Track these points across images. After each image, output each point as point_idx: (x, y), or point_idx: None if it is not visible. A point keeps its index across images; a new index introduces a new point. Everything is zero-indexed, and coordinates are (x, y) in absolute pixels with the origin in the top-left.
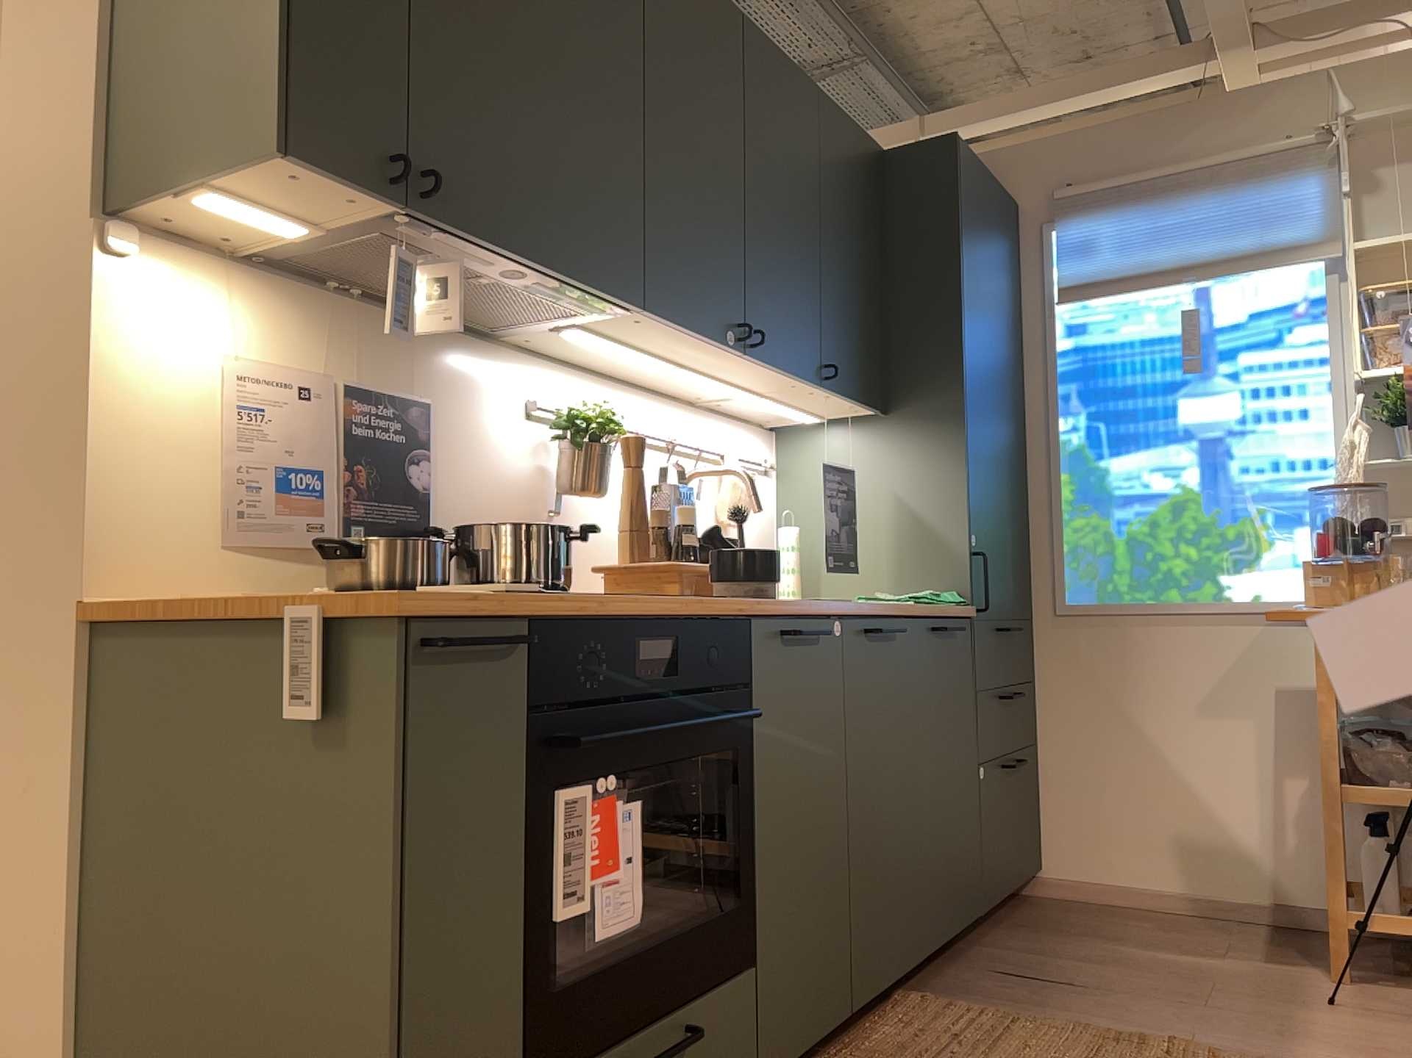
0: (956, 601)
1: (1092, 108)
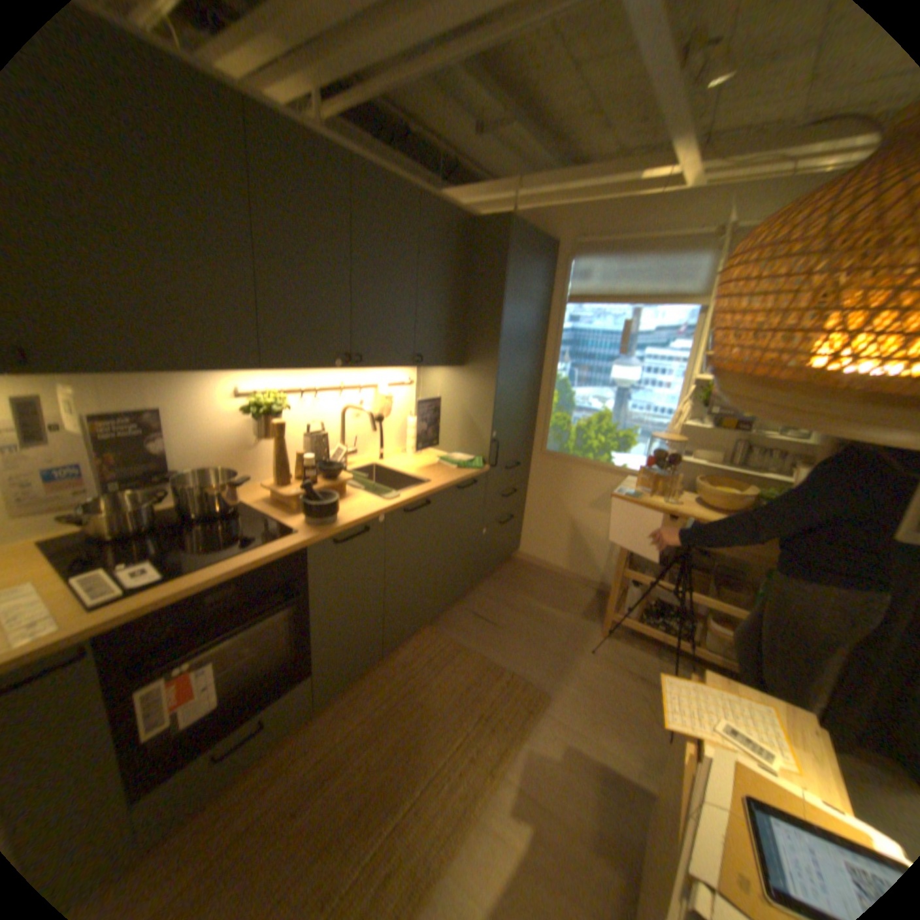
0: (476, 467)
1: (610, 183)
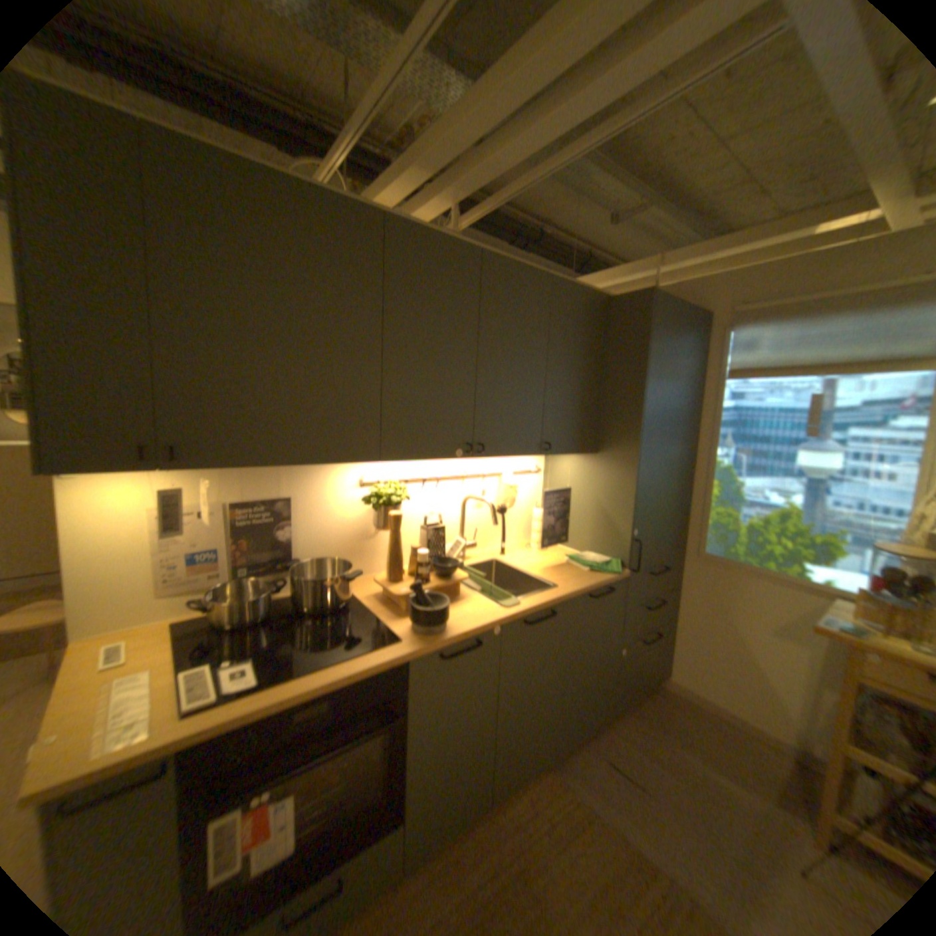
0: (613, 572)
1: (777, 243)
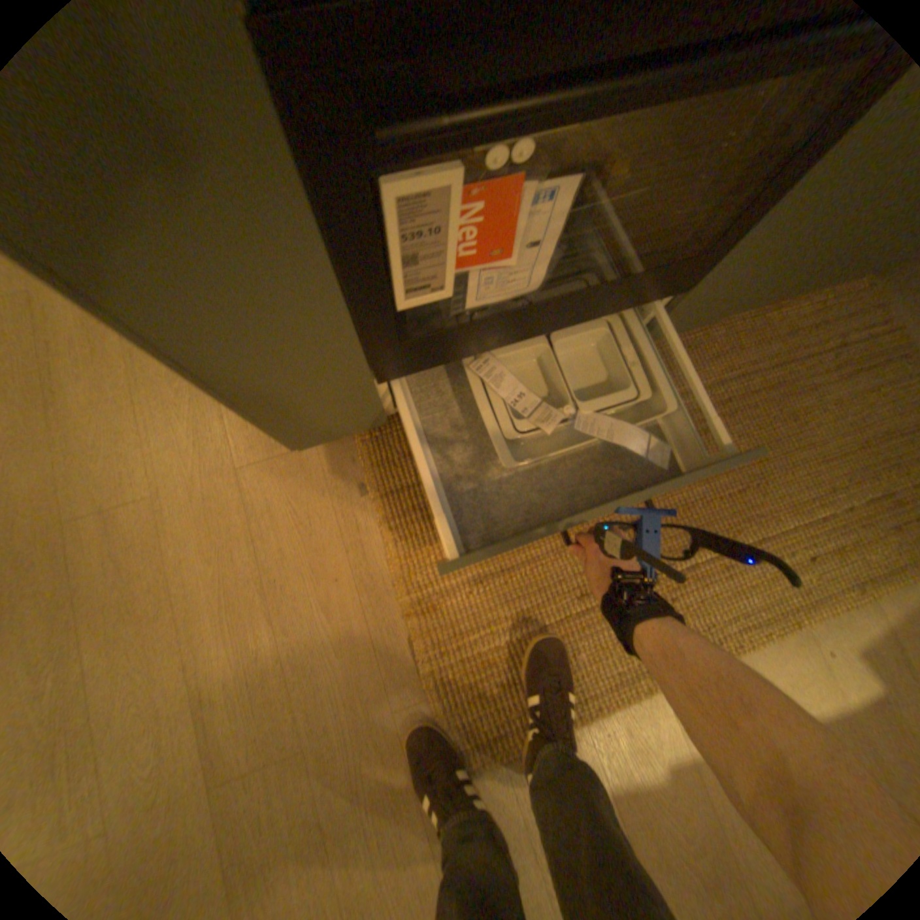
0: None
1: None
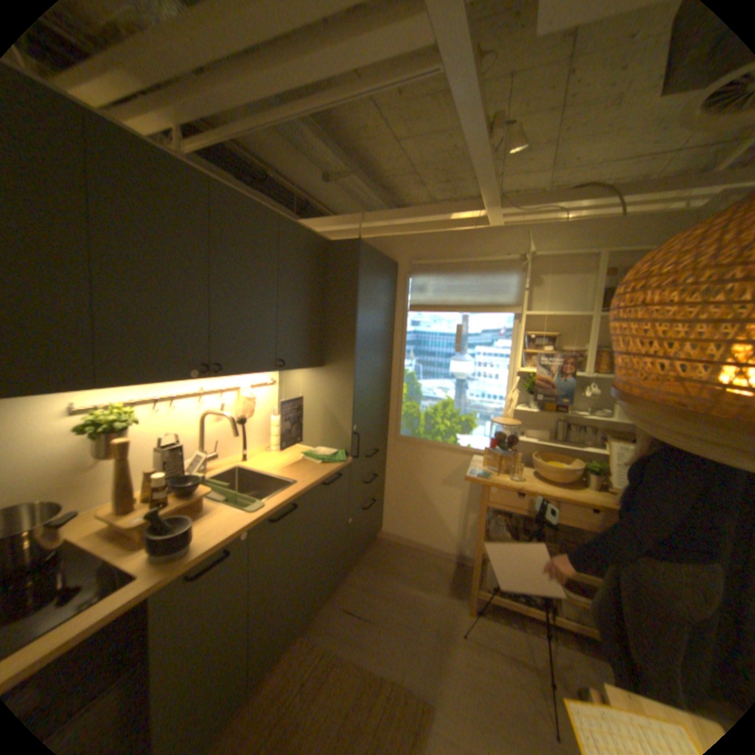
0: (340, 461)
1: (434, 221)
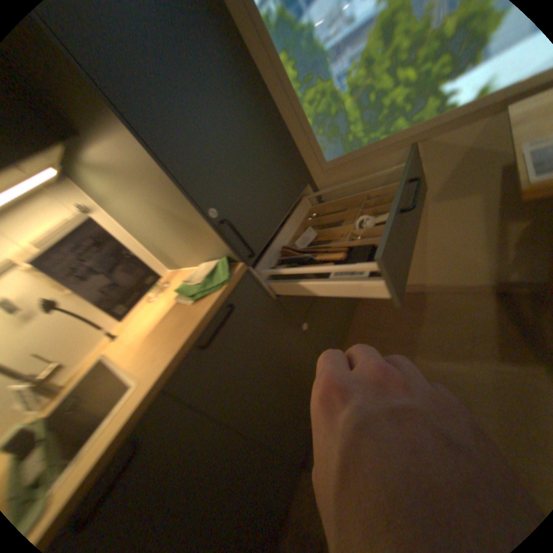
0: (221, 282)
1: None
